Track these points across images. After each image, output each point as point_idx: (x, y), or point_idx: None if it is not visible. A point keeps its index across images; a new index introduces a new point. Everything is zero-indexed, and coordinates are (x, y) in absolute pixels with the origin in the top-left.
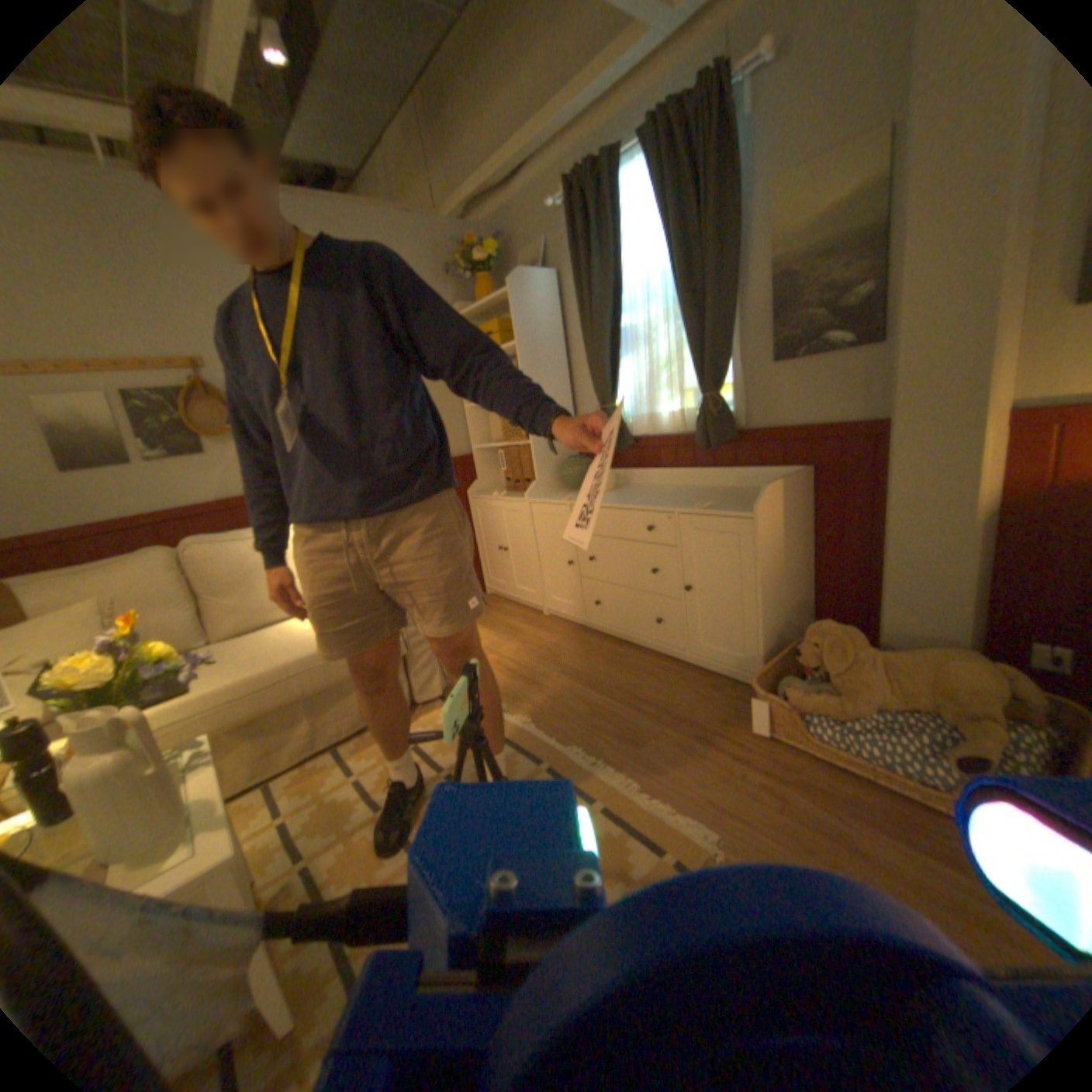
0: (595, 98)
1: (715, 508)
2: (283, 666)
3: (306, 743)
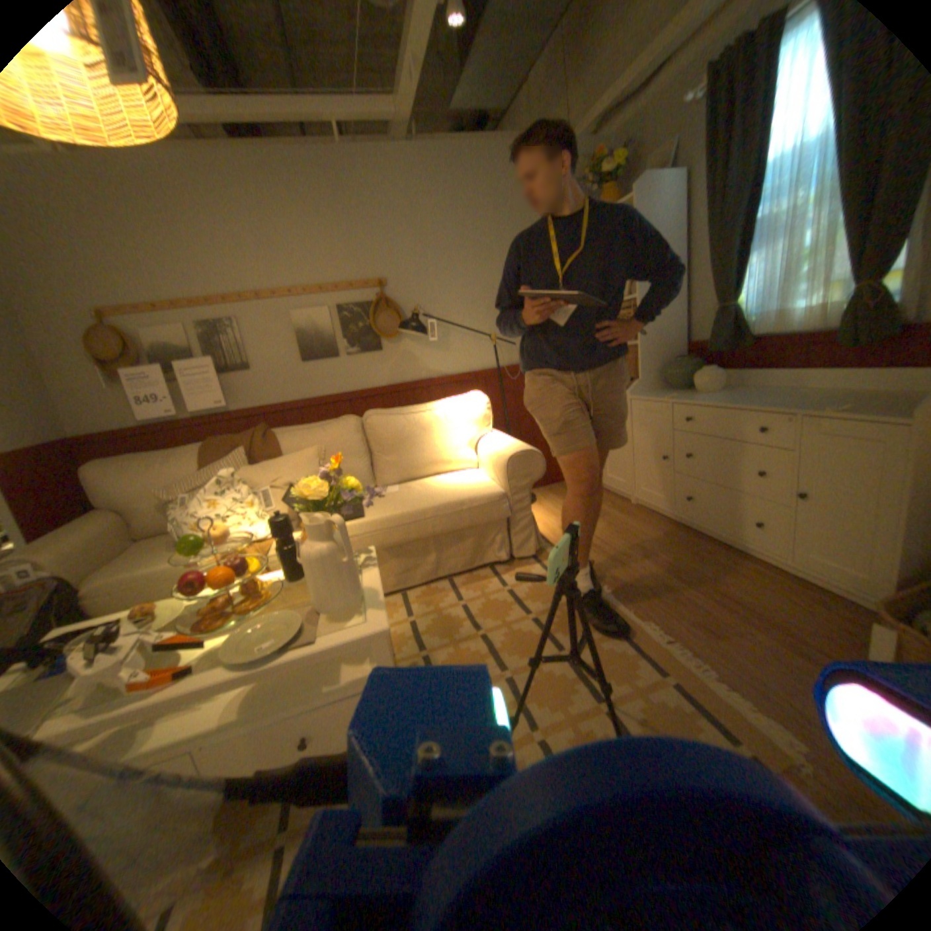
0: None
1: (855, 411)
2: (423, 509)
3: (433, 569)
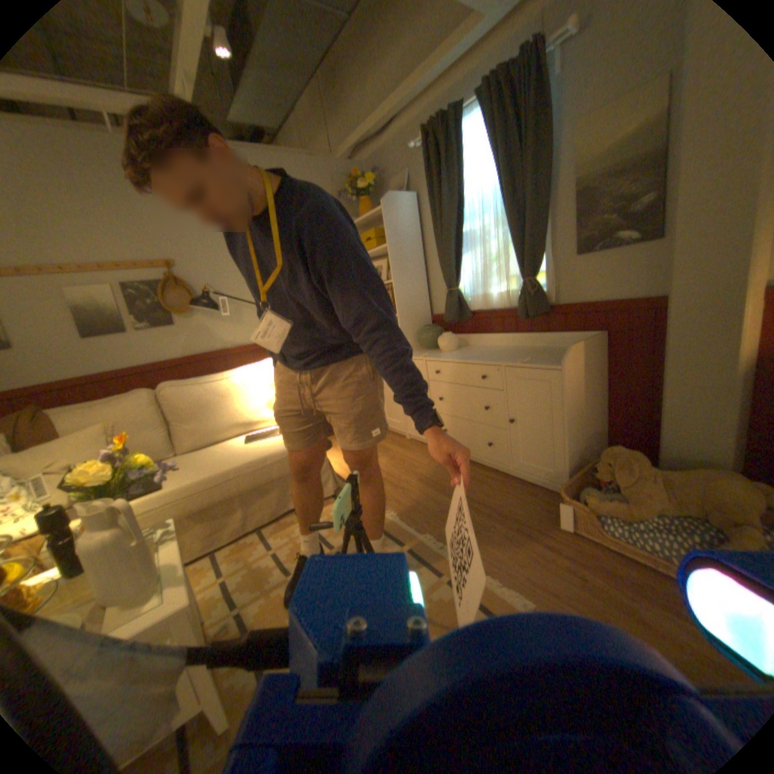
0: (445, 69)
1: (532, 362)
2: (225, 471)
3: (240, 526)
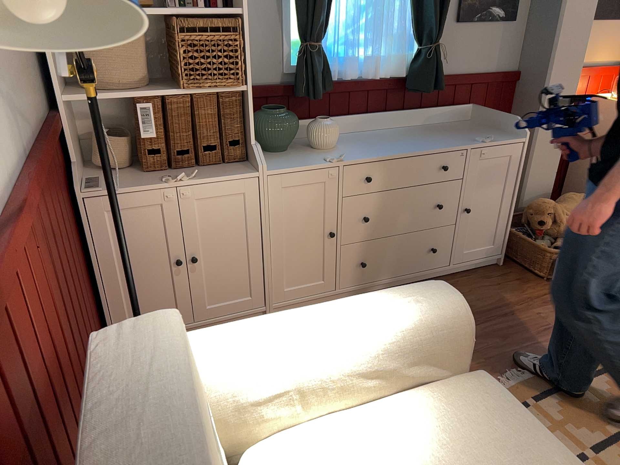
0: None
1: (491, 140)
2: None
3: None
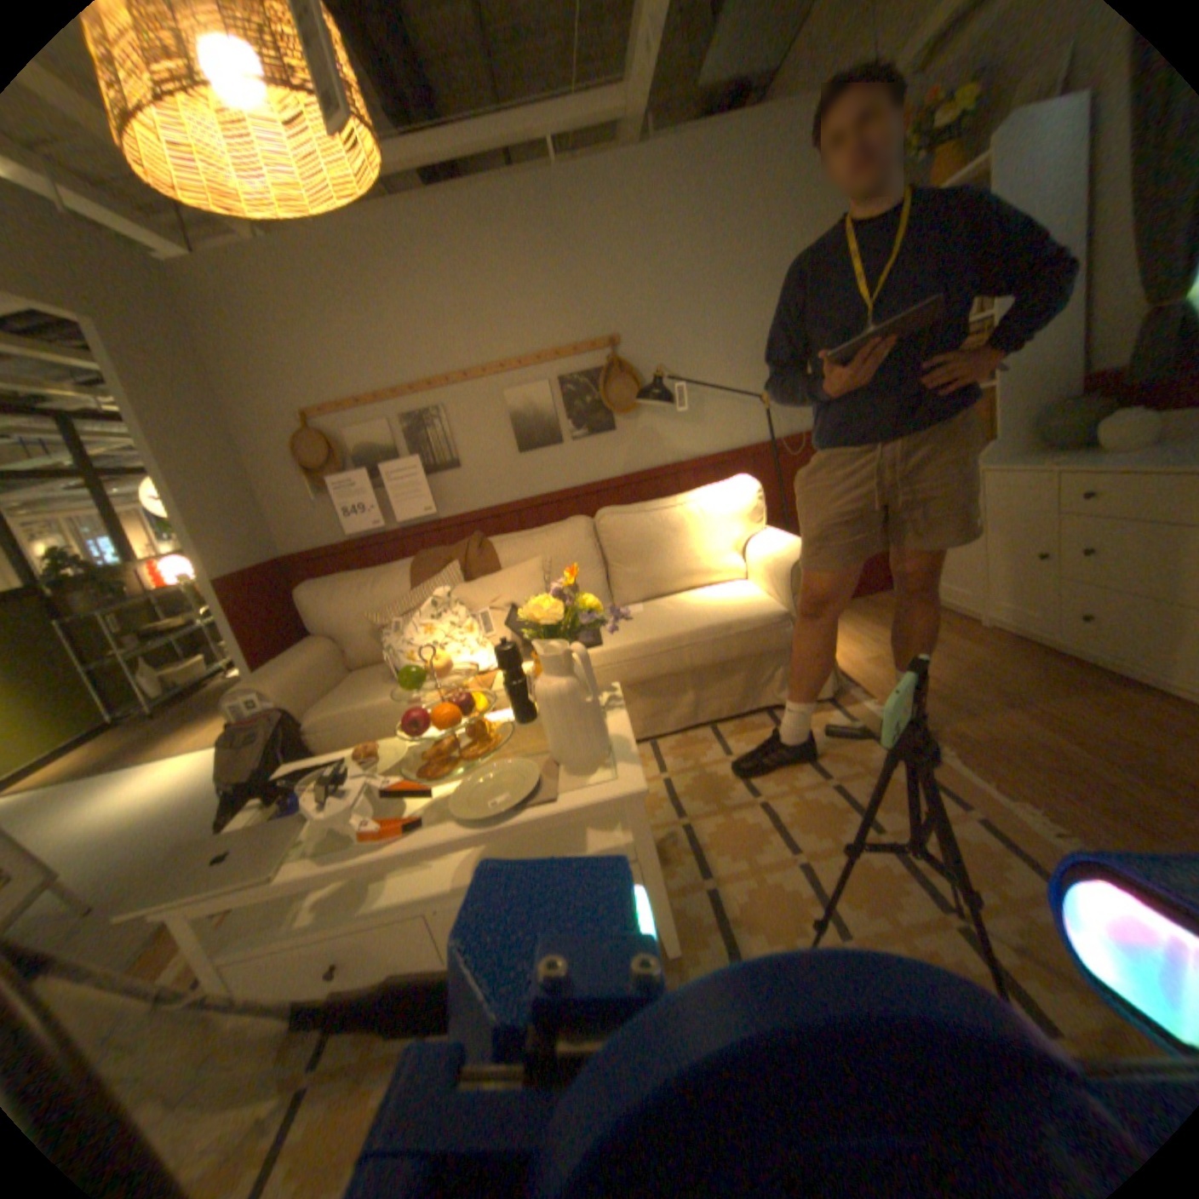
0: None
1: None
2: (676, 635)
3: (690, 713)
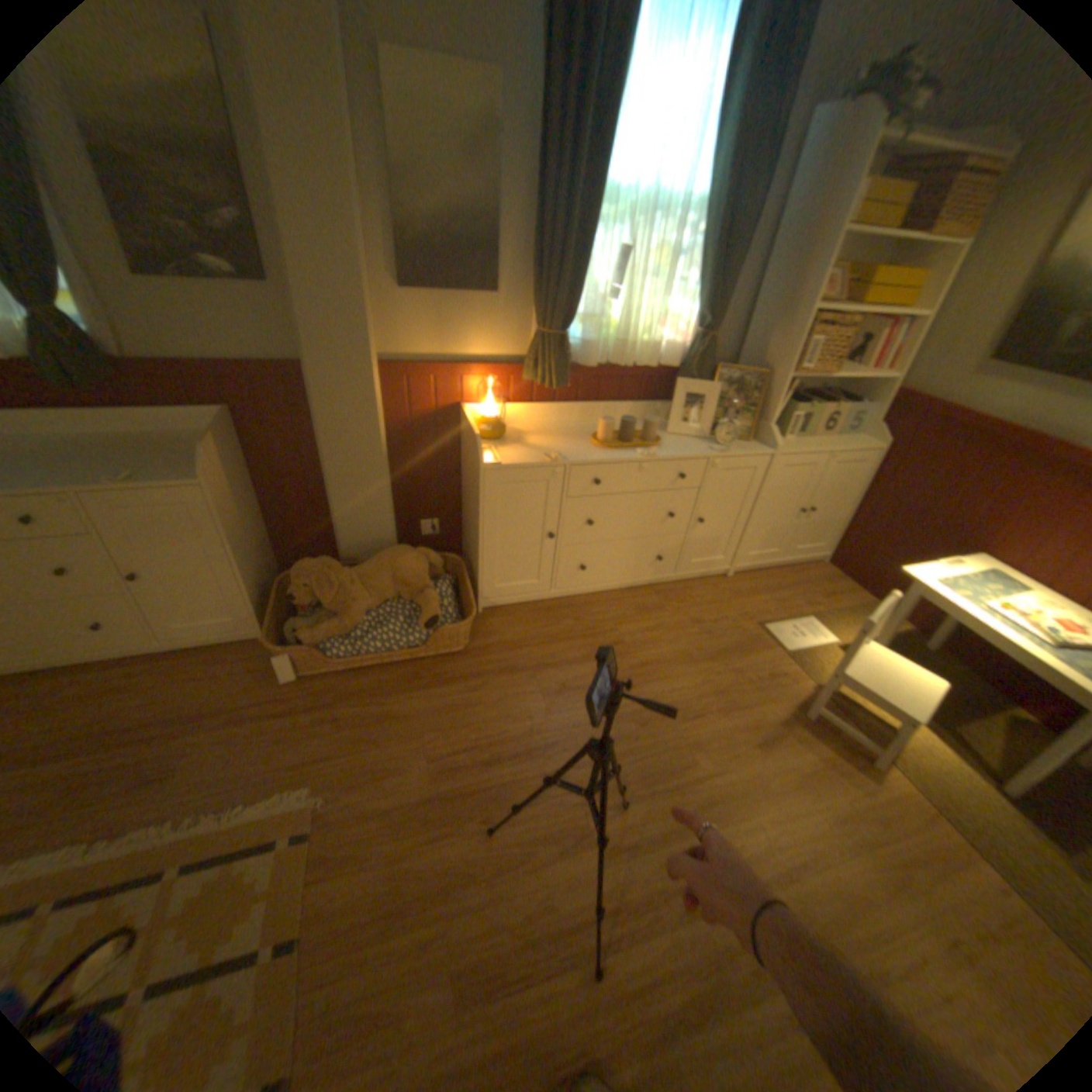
0: None
1: (134, 478)
2: None
3: None
